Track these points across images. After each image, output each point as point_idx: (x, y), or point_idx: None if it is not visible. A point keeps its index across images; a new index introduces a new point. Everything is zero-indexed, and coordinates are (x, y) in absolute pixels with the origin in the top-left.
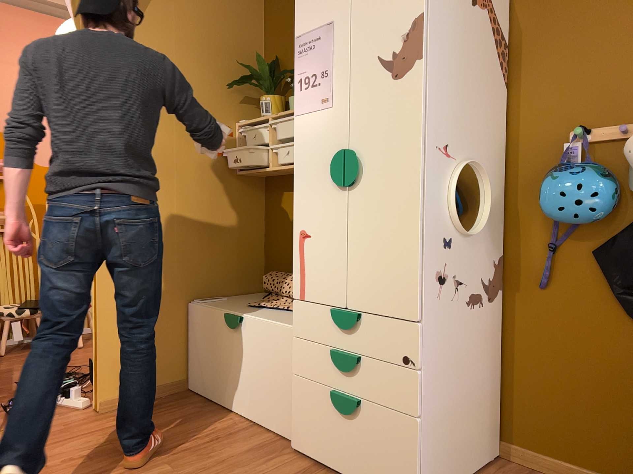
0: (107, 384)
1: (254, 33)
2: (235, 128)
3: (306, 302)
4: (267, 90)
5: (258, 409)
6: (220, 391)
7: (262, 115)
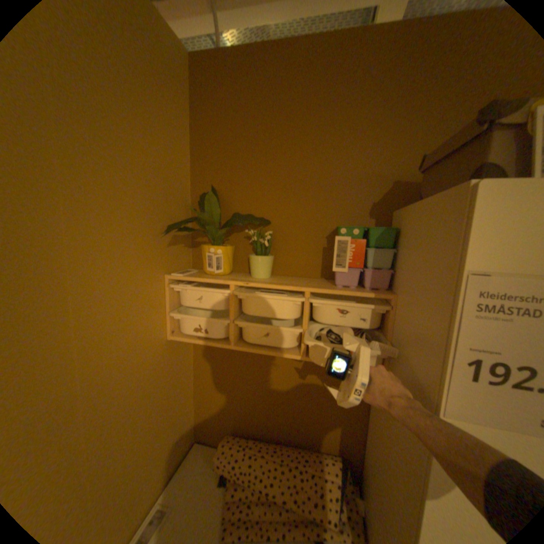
0: None
1: (181, 146)
2: (165, 281)
3: None
4: (215, 237)
5: None
6: None
7: (208, 268)
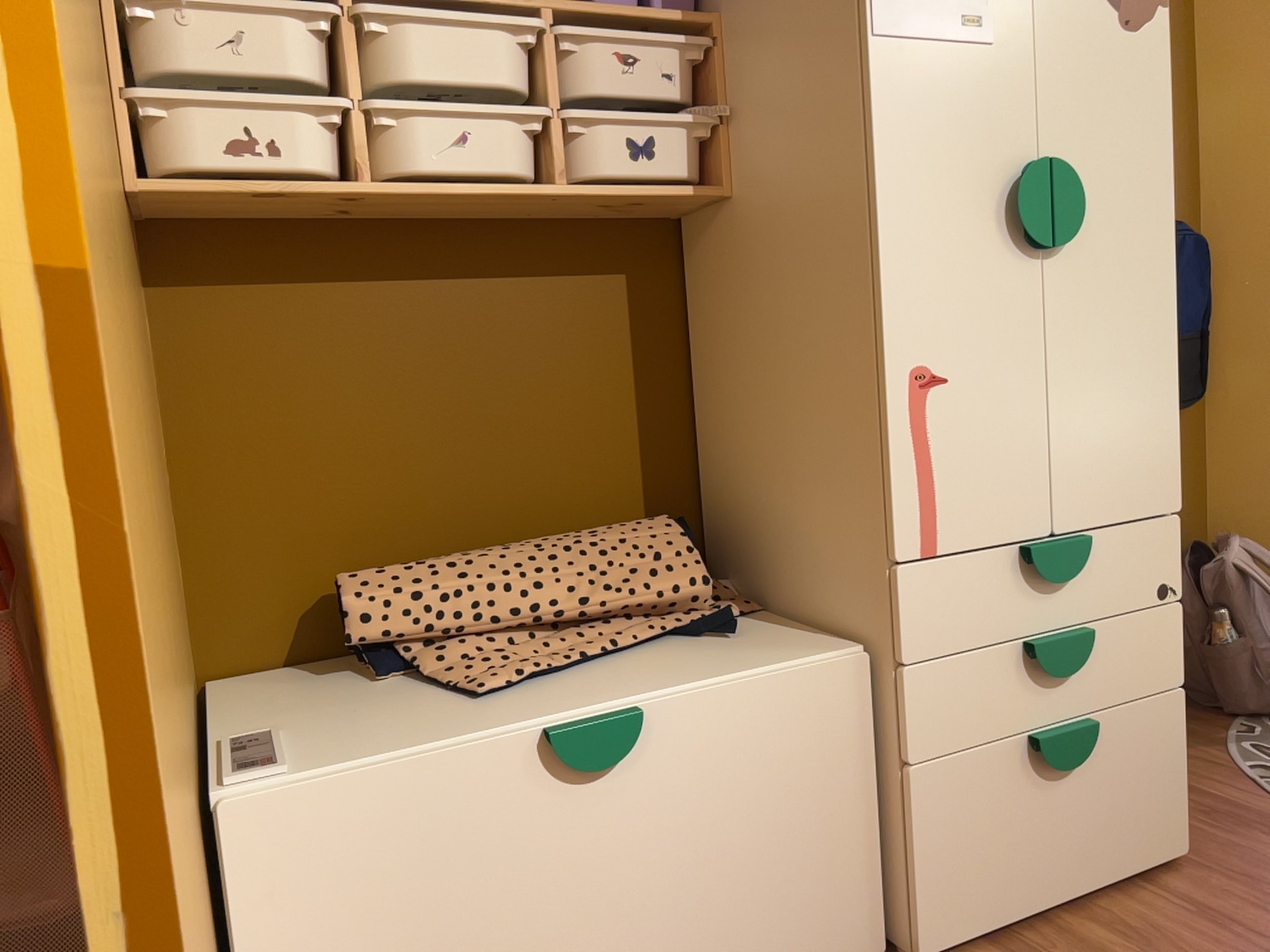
0: None
1: None
2: None
3: (941, 558)
4: None
5: None
6: None
7: None
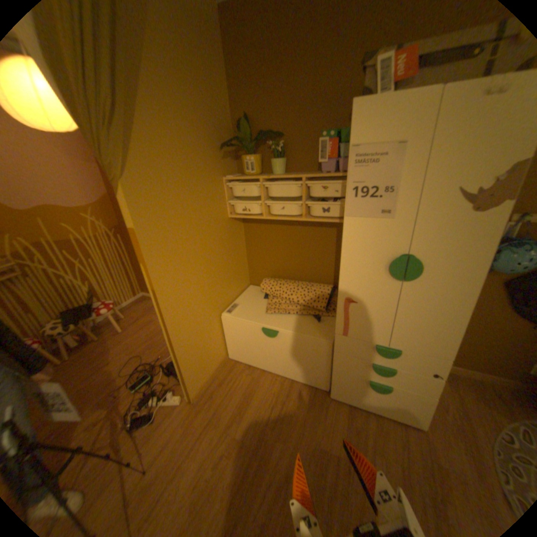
0: (193, 387)
1: (220, 86)
2: (222, 181)
3: (348, 337)
4: (248, 150)
5: (295, 374)
6: (259, 362)
7: (246, 171)
